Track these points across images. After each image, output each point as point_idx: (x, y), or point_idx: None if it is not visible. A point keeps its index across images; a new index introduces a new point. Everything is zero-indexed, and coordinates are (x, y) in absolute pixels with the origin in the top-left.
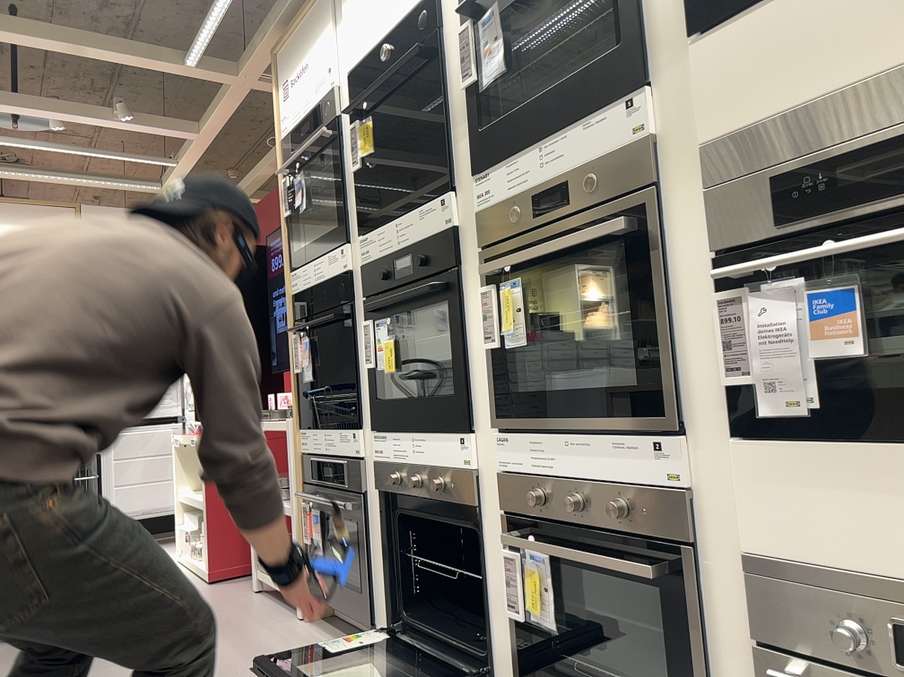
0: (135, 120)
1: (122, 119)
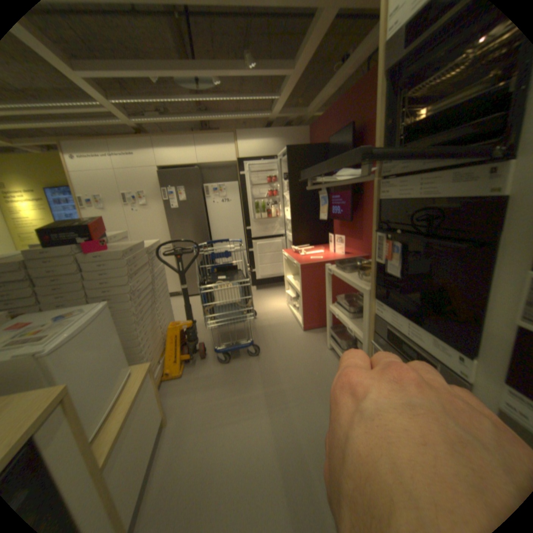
0: (255, 62)
1: (248, 61)
